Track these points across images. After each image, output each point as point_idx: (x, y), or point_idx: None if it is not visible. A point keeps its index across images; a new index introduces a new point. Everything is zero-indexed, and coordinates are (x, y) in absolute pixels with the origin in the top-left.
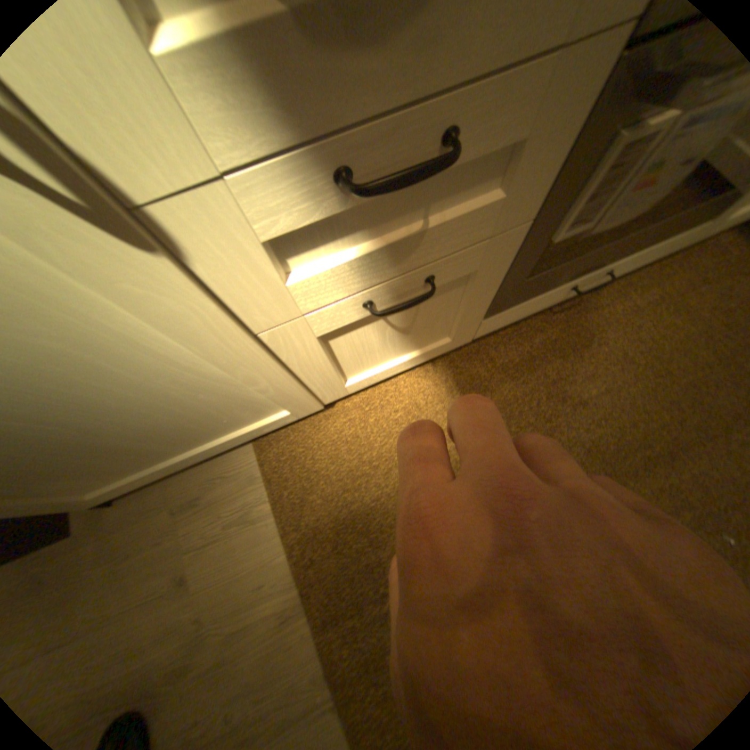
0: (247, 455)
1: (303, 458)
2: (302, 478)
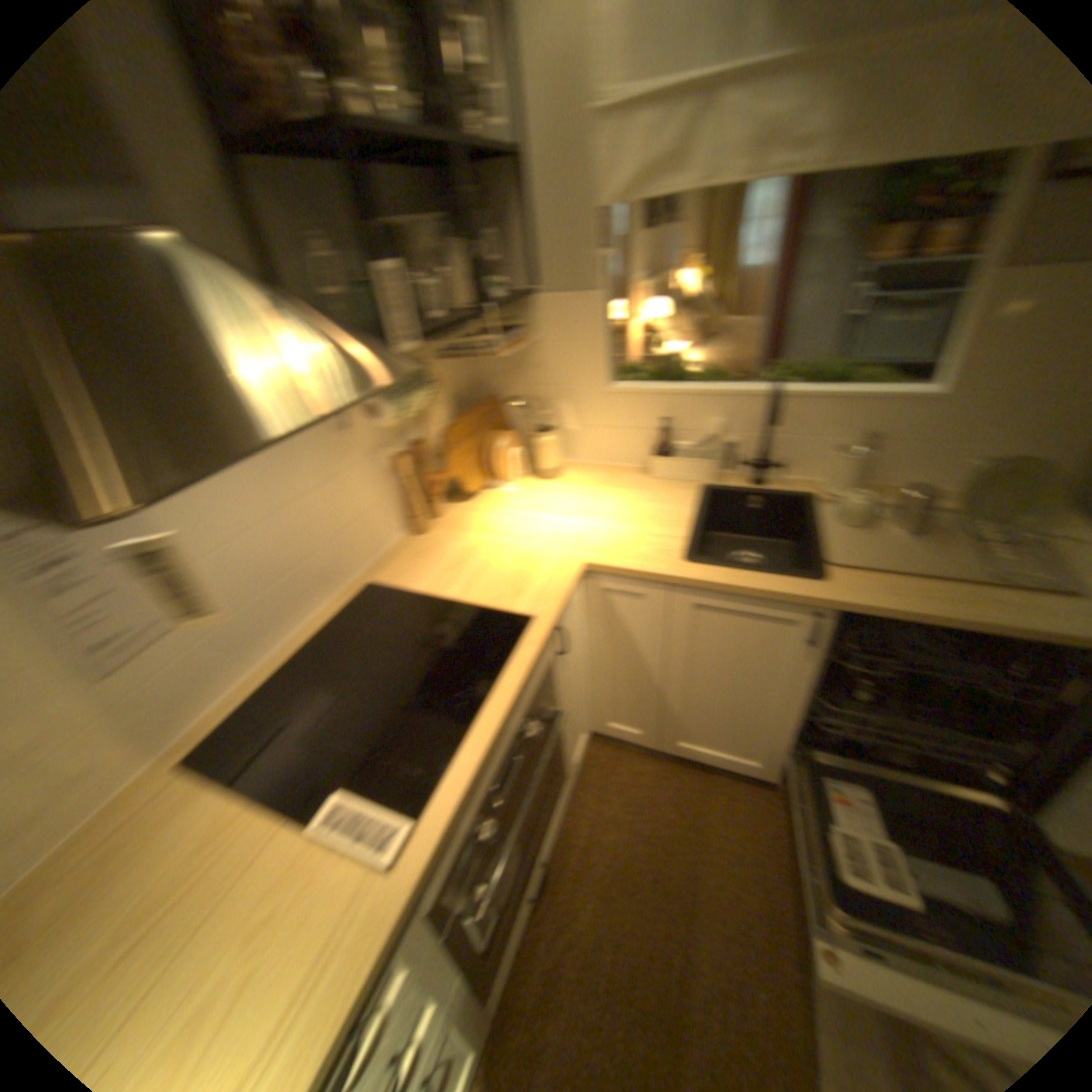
0: None
1: None
2: None
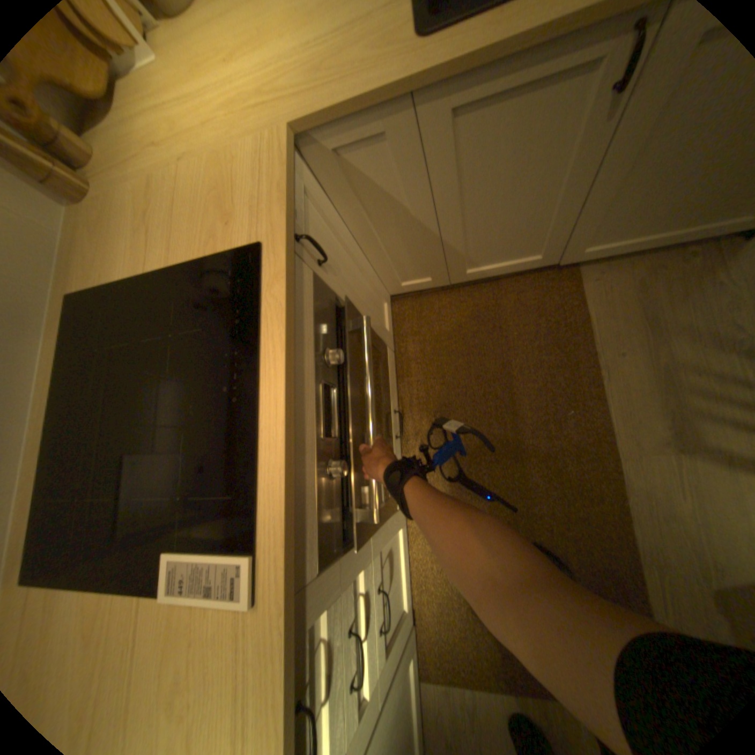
0: (428, 690)
1: (443, 651)
2: (457, 659)
